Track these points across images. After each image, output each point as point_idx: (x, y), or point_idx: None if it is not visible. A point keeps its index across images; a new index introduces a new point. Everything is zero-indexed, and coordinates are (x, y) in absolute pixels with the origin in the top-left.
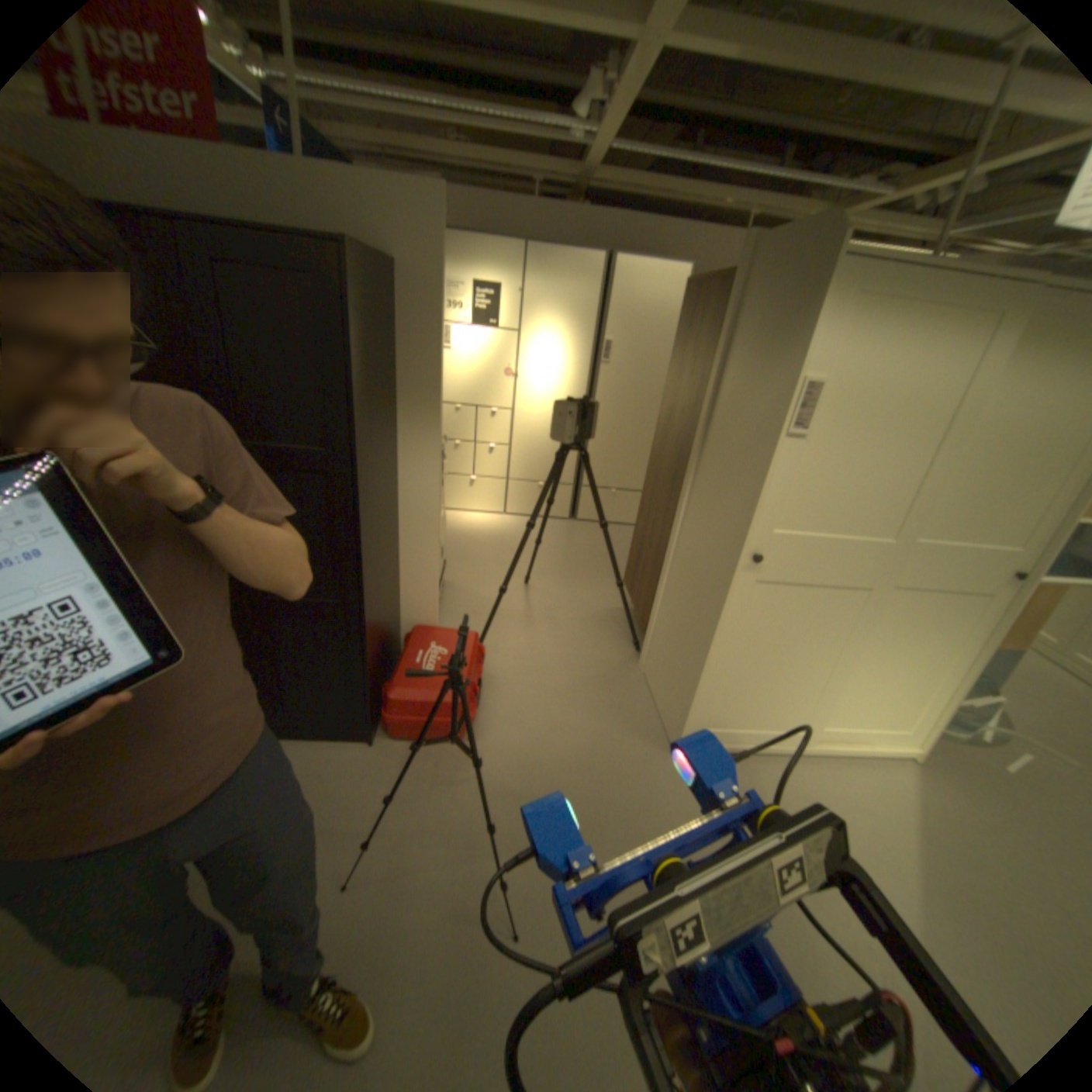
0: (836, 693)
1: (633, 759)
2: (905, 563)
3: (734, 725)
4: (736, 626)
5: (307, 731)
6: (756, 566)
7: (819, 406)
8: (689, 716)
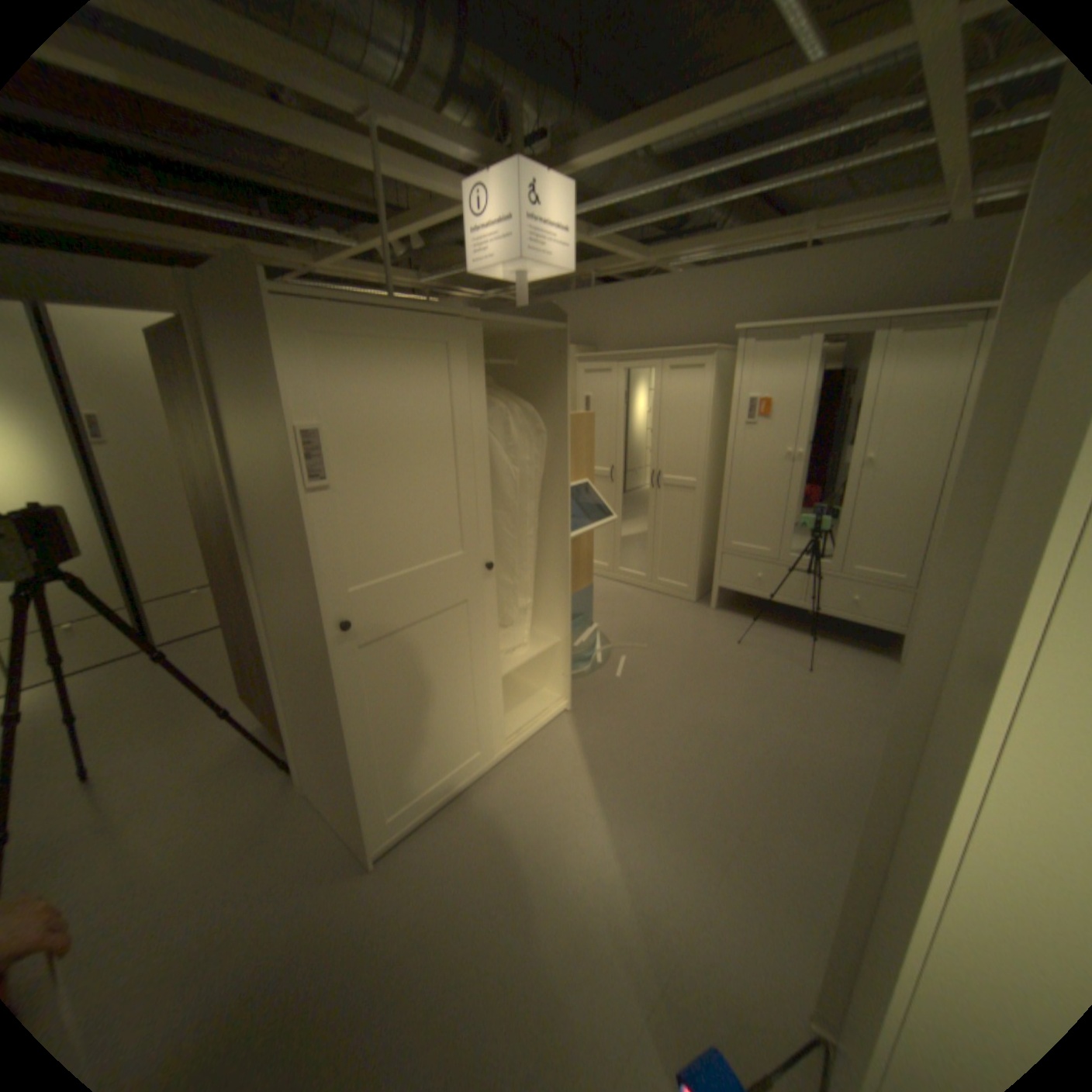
0: (484, 701)
1: (317, 918)
2: (479, 566)
3: (412, 793)
4: (359, 701)
5: None
6: (347, 633)
7: (326, 452)
8: (359, 822)
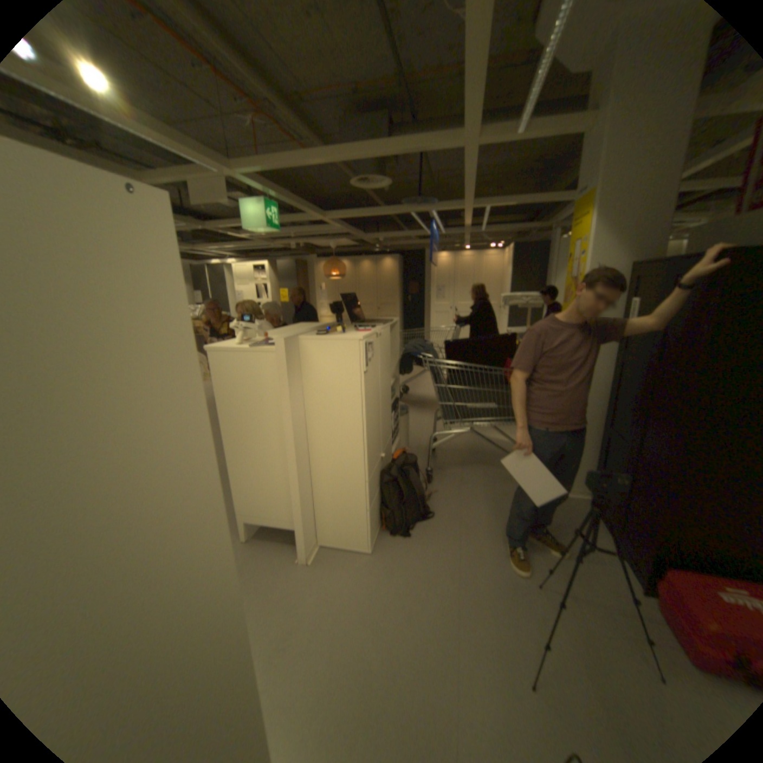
0: None
1: None
2: None
3: None
4: None
5: (627, 553)
6: None
7: None
8: None
